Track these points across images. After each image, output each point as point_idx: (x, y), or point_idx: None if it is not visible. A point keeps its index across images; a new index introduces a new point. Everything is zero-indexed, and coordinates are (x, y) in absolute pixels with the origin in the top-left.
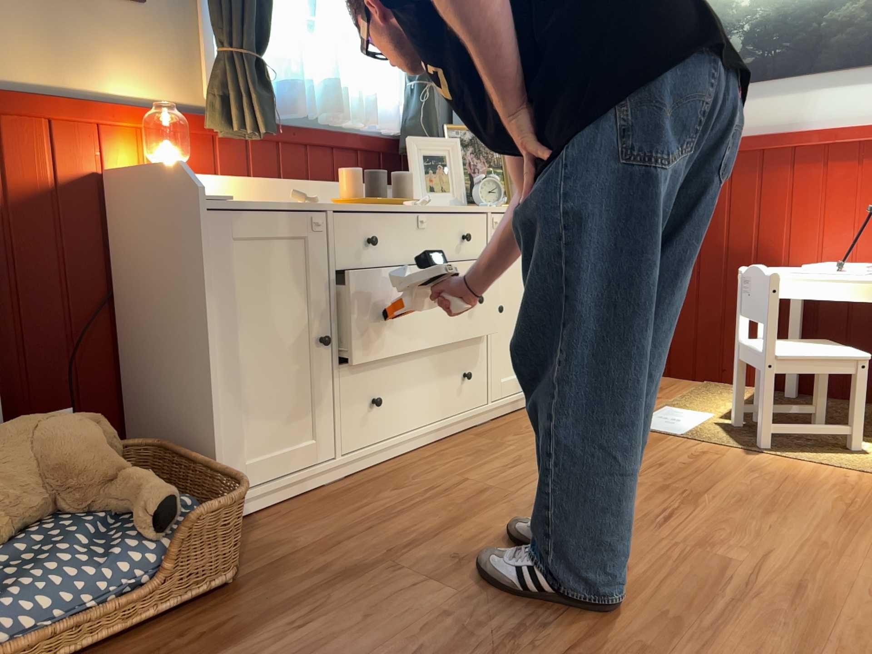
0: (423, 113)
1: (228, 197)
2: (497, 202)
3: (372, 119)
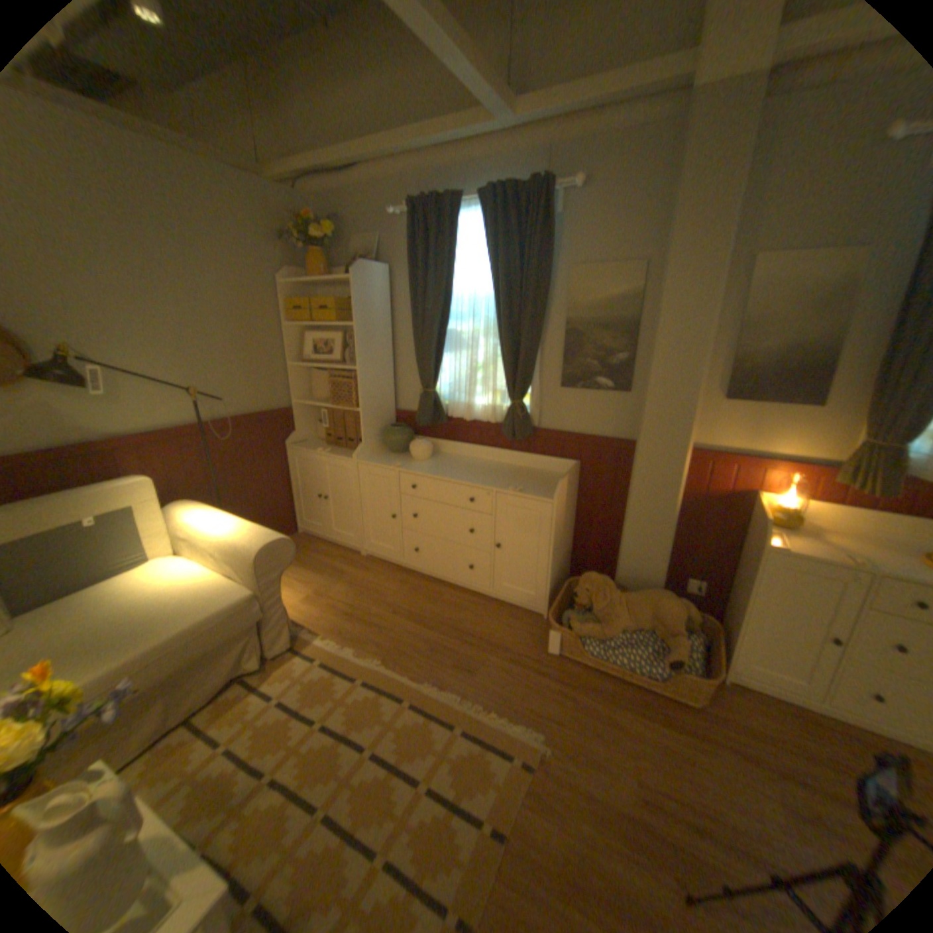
0: None
1: (791, 548)
2: None
3: None
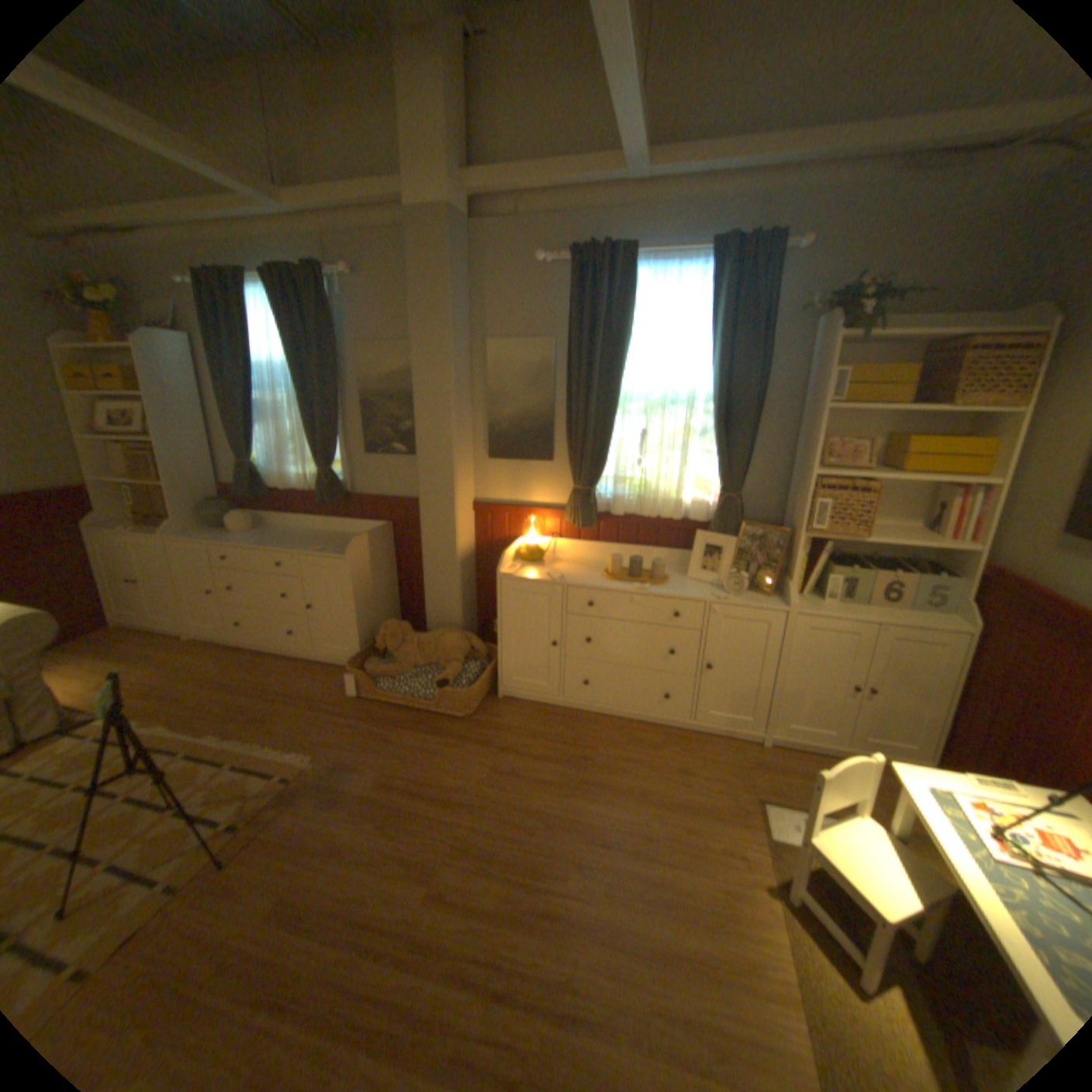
0: (716, 515)
1: (513, 574)
2: (737, 594)
3: (673, 517)
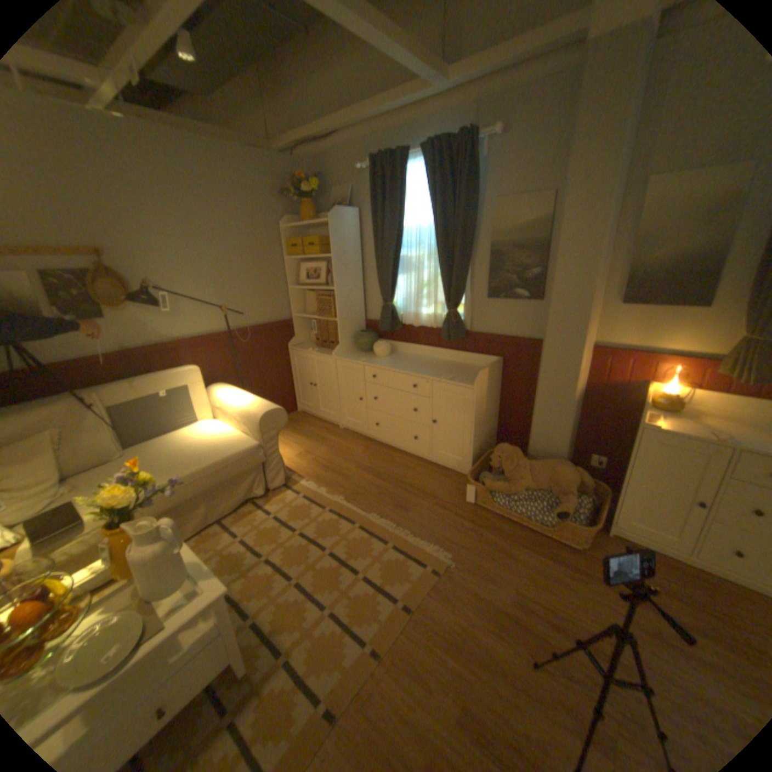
0: None
1: (662, 426)
2: None
3: None
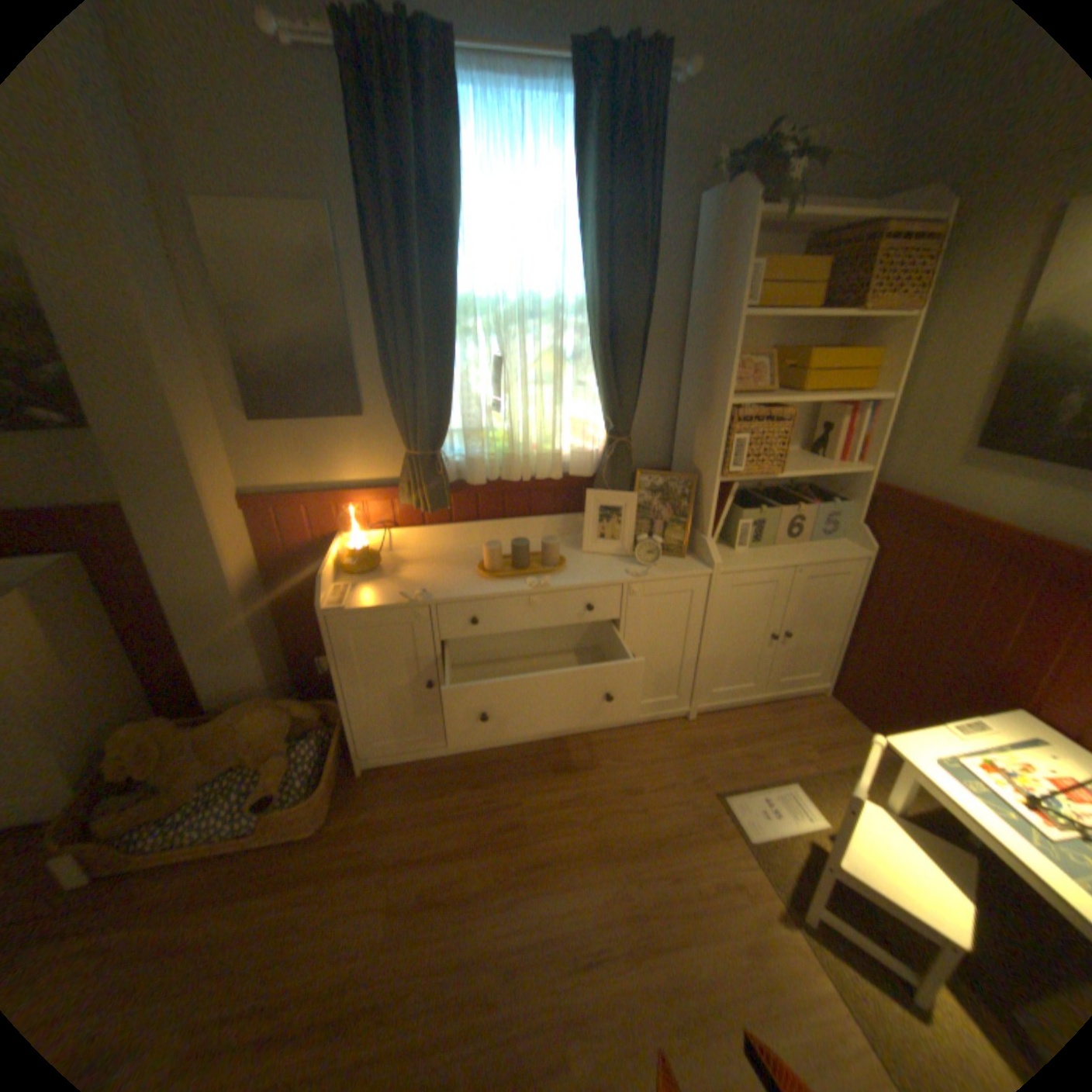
0: (608, 467)
1: (344, 606)
2: (653, 564)
3: (553, 477)
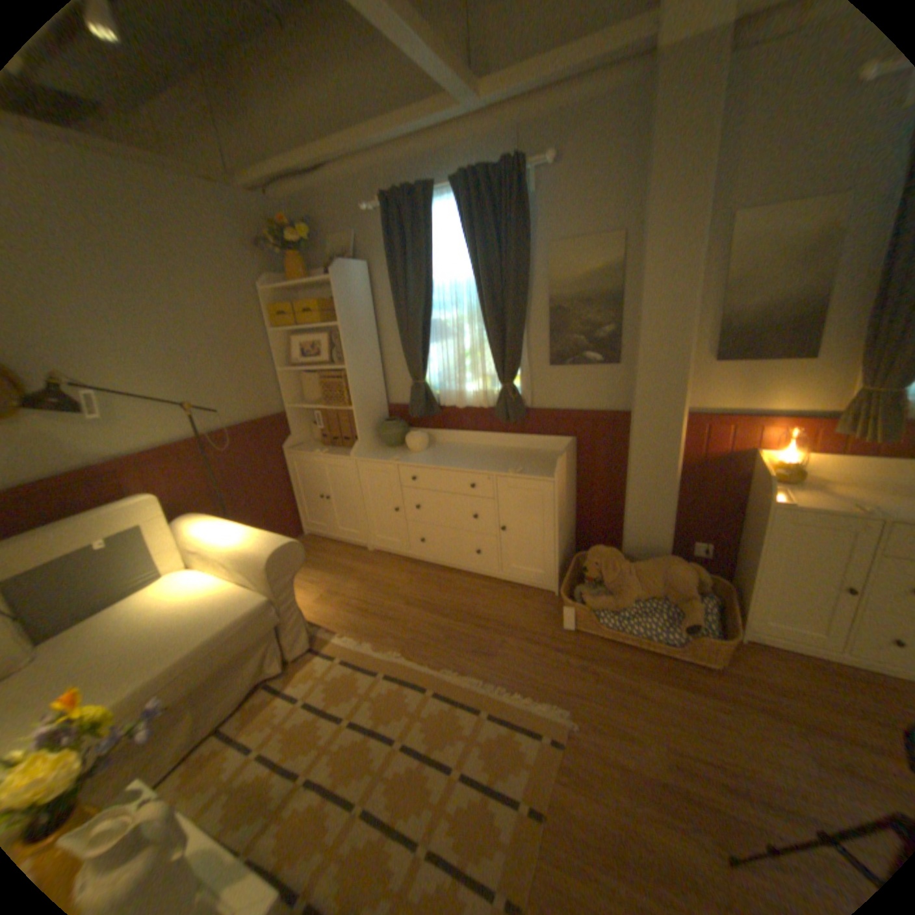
0: None
1: (797, 503)
2: None
3: None
